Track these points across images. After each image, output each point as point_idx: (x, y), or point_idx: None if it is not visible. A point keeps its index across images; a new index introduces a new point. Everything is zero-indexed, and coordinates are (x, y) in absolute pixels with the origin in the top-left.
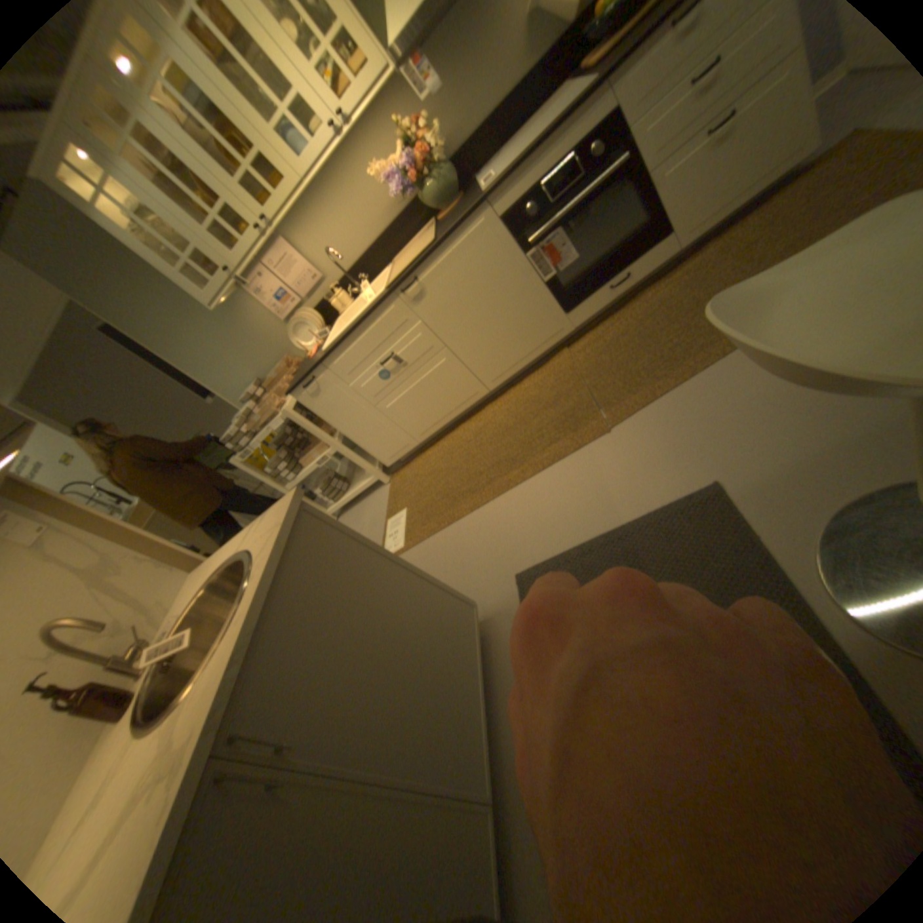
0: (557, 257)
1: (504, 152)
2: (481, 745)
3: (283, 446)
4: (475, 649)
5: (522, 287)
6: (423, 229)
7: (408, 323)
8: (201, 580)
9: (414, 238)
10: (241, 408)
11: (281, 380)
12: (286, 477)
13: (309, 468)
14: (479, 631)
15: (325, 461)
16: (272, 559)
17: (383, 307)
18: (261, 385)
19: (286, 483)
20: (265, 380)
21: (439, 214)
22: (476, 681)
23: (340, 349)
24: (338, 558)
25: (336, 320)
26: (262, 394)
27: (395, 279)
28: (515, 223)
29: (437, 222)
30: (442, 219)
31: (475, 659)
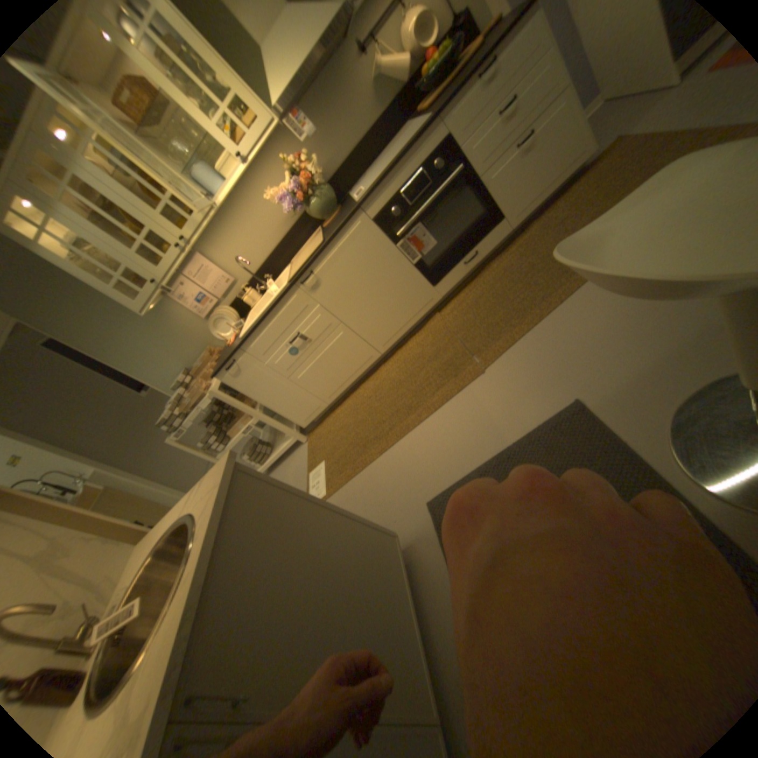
0: (420, 245)
1: (369, 174)
2: (421, 665)
3: (213, 422)
4: (402, 574)
5: (396, 270)
6: (313, 236)
7: (310, 308)
8: (147, 549)
9: (307, 243)
10: (173, 395)
11: (207, 367)
12: (217, 449)
13: (237, 438)
14: (403, 558)
15: (250, 430)
16: (214, 516)
17: (288, 297)
18: (190, 373)
19: (217, 454)
20: (193, 369)
21: (324, 223)
22: (408, 604)
23: (255, 335)
24: (273, 508)
25: (250, 313)
26: (191, 381)
27: (295, 274)
28: (385, 223)
29: (324, 229)
30: (327, 226)
31: (403, 584)
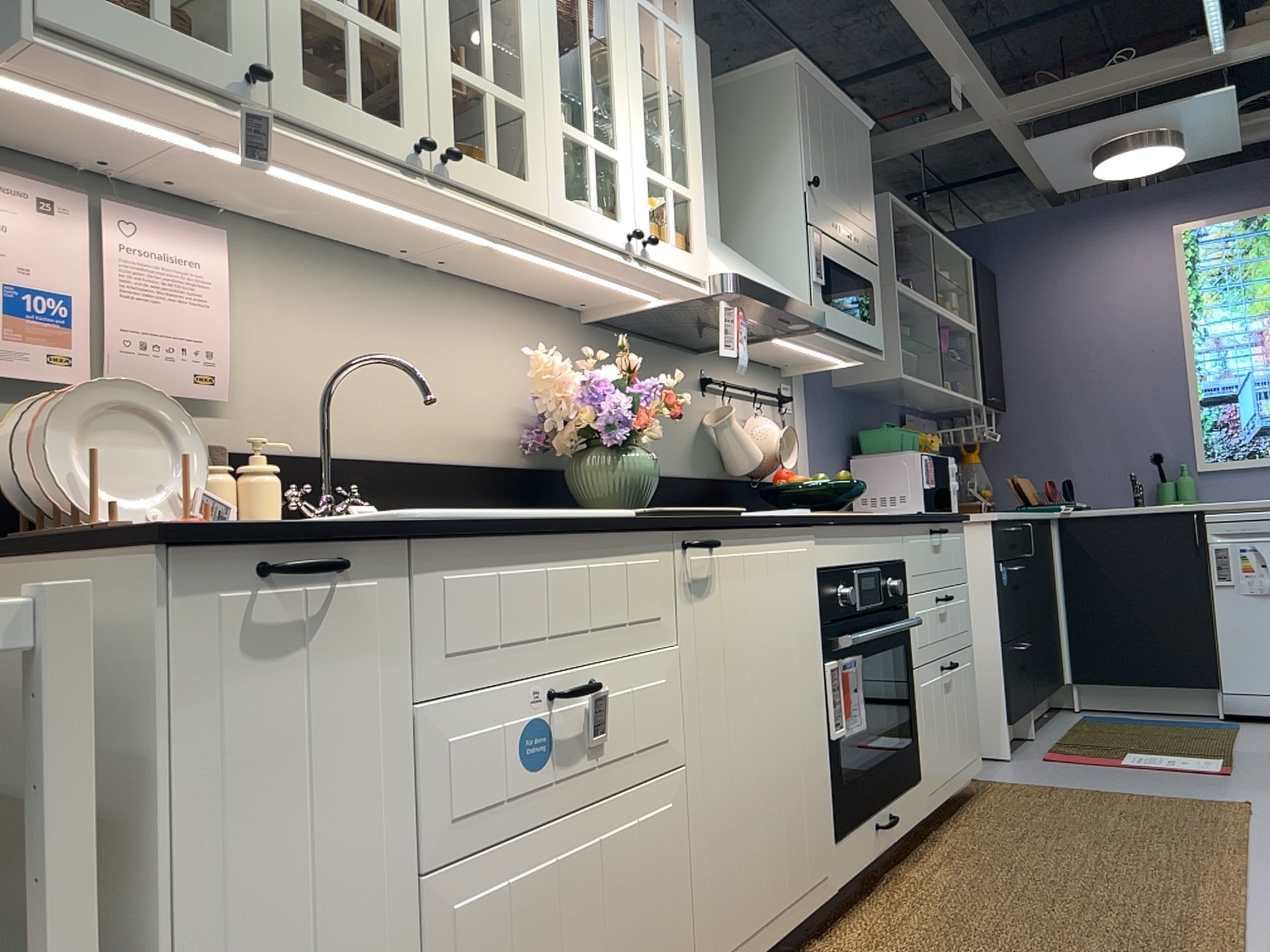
0: (848, 707)
1: None
2: None
3: None
4: None
5: (809, 724)
6: None
7: (654, 634)
8: None
9: None
10: None
11: None
12: None
13: None
14: None
15: None
16: None
17: (638, 545)
18: None
19: None
20: None
21: None
22: None
23: (486, 553)
24: None
25: None
26: None
27: (670, 515)
28: (827, 600)
29: None
30: None
31: None
